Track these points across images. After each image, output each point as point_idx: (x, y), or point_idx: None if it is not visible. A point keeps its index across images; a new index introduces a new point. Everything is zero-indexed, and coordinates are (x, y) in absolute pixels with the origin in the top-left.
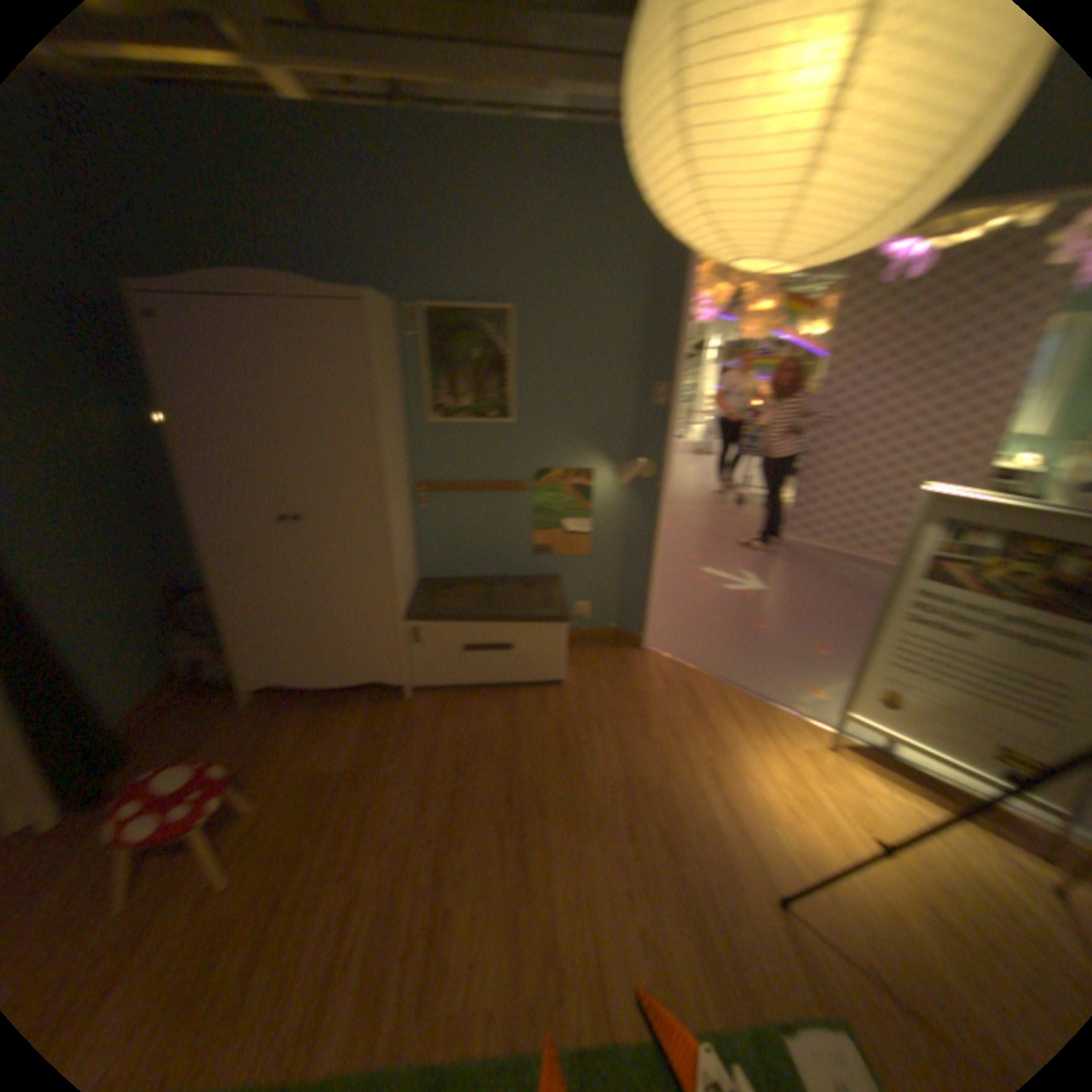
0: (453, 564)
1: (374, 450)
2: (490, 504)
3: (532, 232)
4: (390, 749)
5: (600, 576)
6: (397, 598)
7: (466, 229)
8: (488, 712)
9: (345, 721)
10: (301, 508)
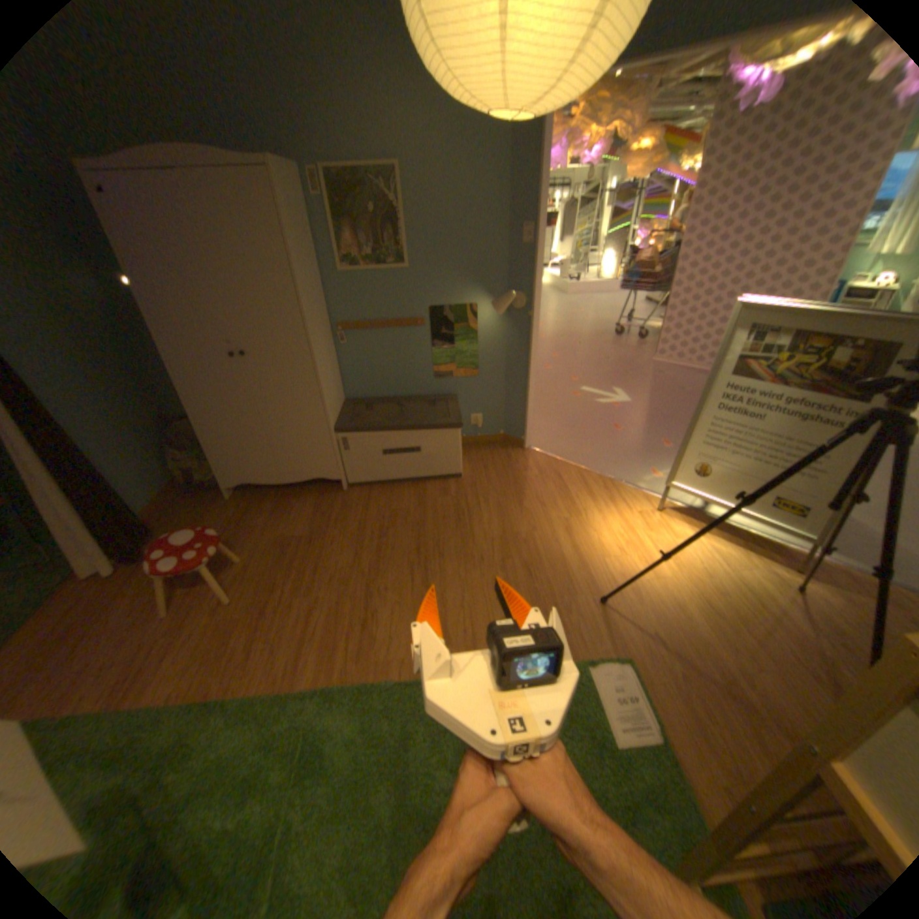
0: (374, 388)
1: (297, 294)
2: (398, 337)
3: (410, 88)
4: (336, 520)
5: (491, 393)
6: (331, 412)
7: (354, 90)
8: (406, 495)
9: (303, 504)
10: (249, 346)
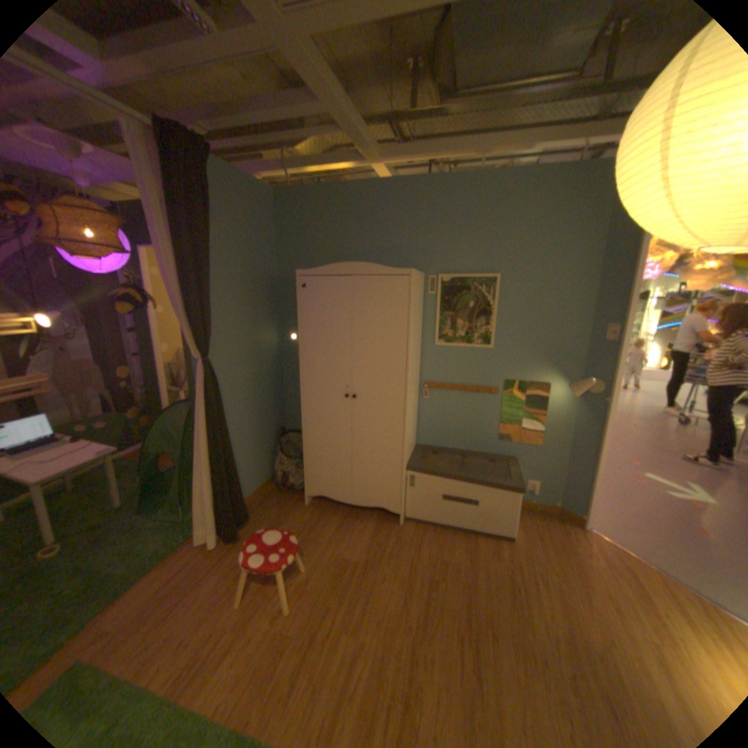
0: (442, 437)
1: (407, 359)
2: (472, 400)
3: (520, 229)
4: (390, 555)
5: (553, 464)
6: (406, 453)
7: (476, 231)
8: (458, 548)
9: (364, 528)
10: (359, 390)
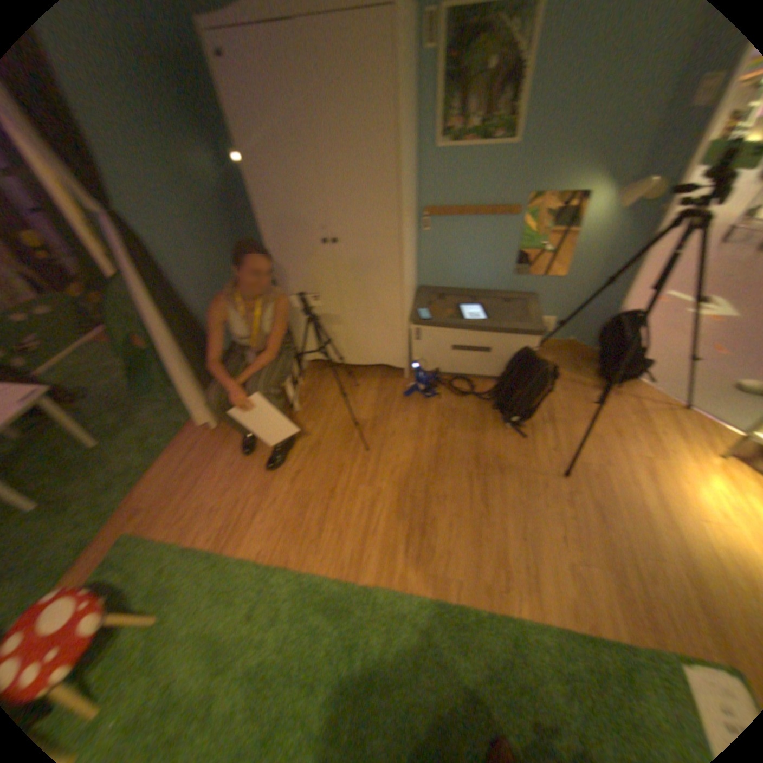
0: (448, 280)
1: (400, 178)
2: (486, 228)
3: None
4: (397, 409)
5: (574, 297)
6: (407, 305)
7: None
8: (466, 394)
9: (369, 386)
10: (341, 231)
